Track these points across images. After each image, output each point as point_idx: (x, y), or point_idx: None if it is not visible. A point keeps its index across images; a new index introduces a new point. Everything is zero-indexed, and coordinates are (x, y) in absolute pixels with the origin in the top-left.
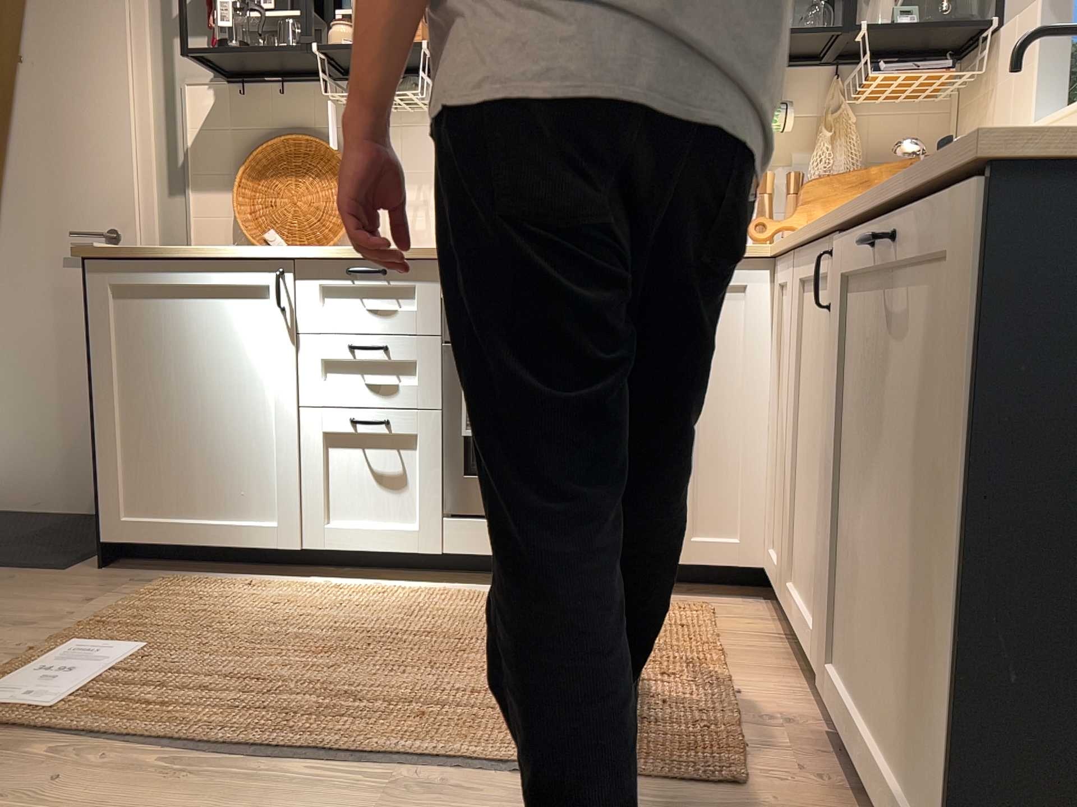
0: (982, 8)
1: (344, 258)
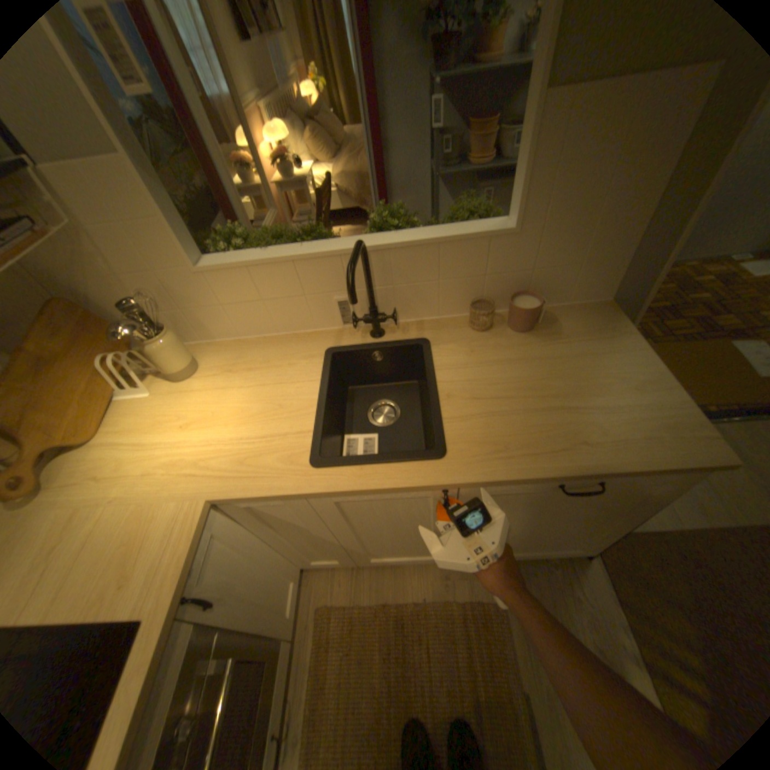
0: None
1: None
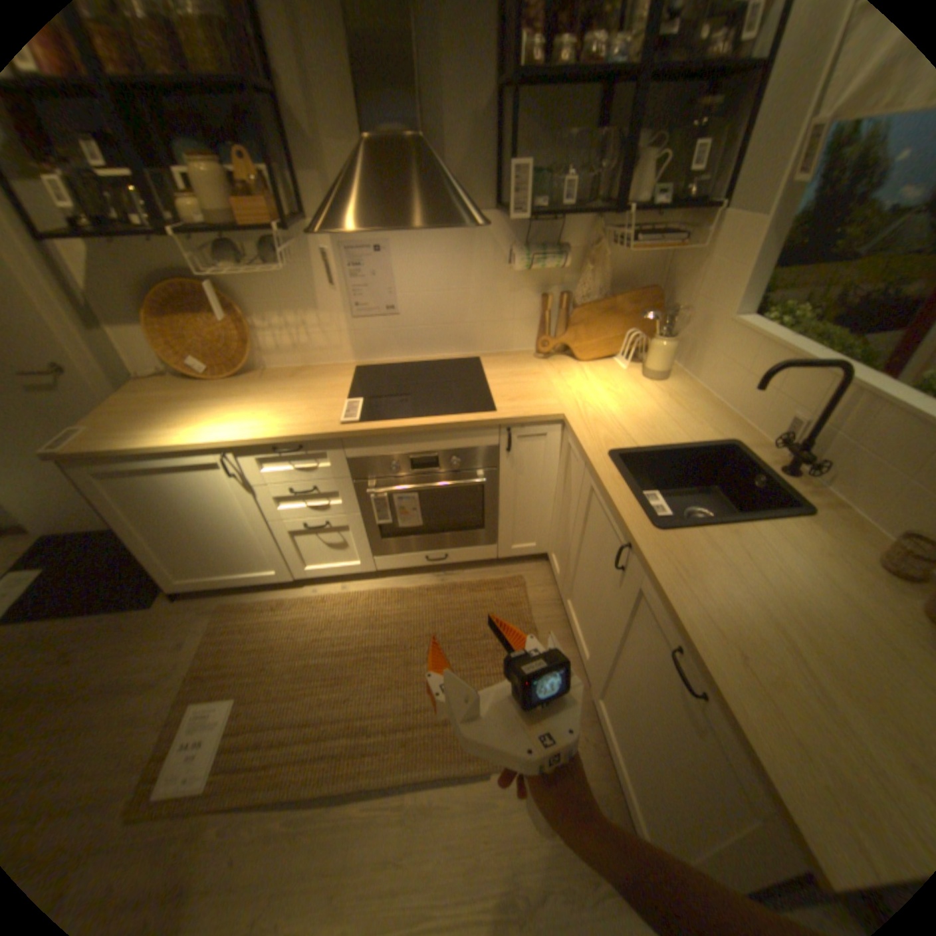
0: (717, 170)
1: (270, 441)
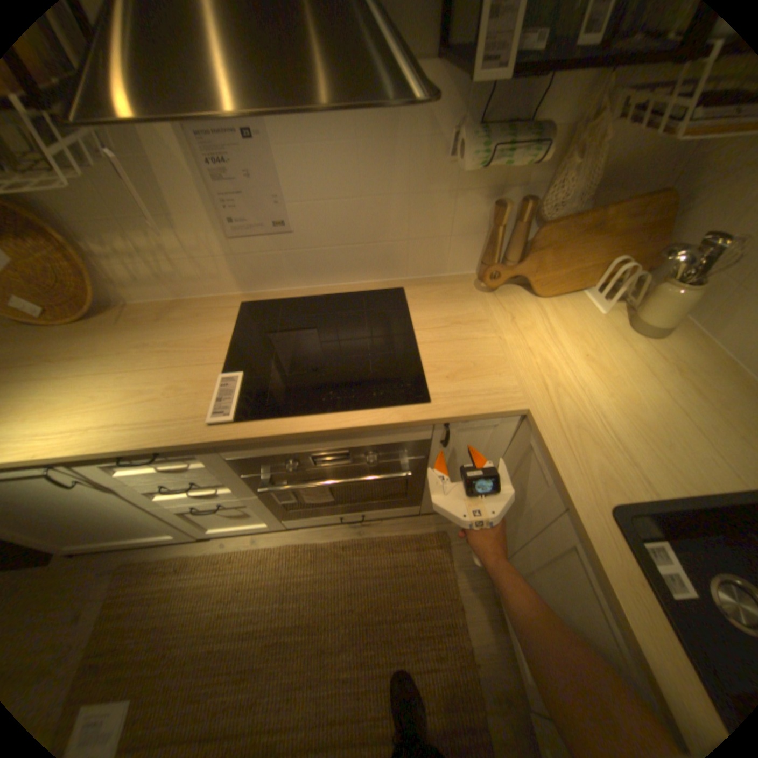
0: None
1: (106, 456)
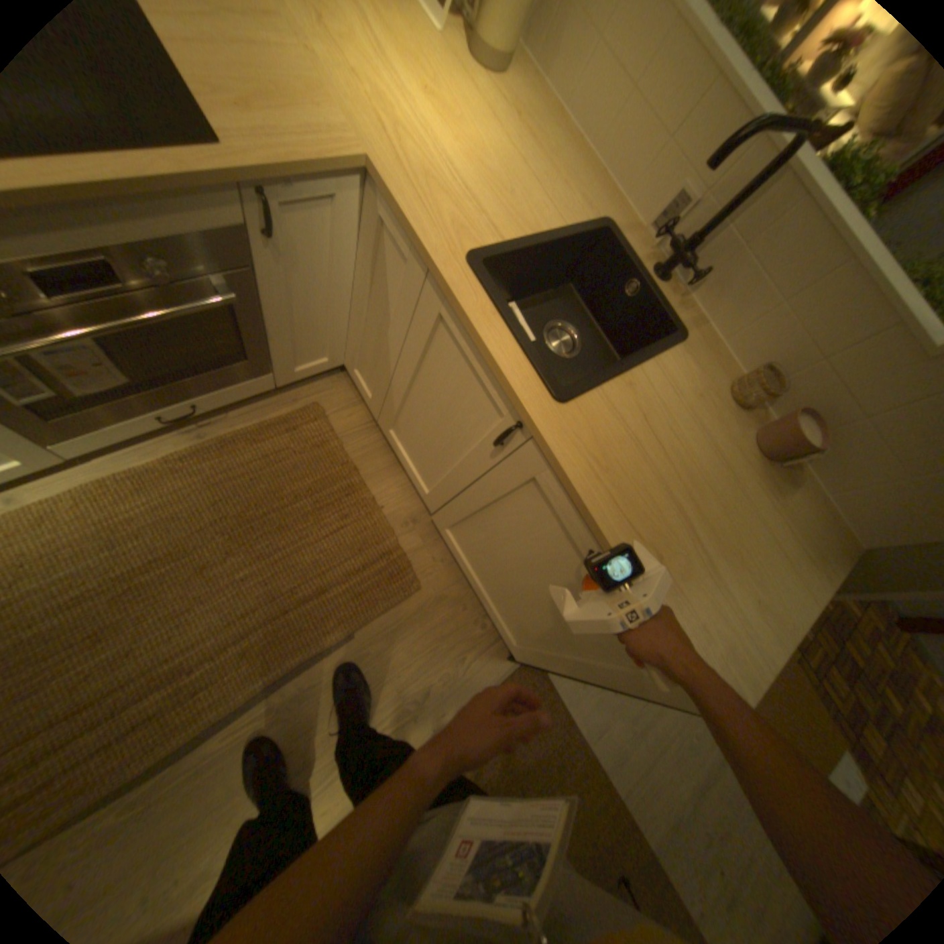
0: None
1: None
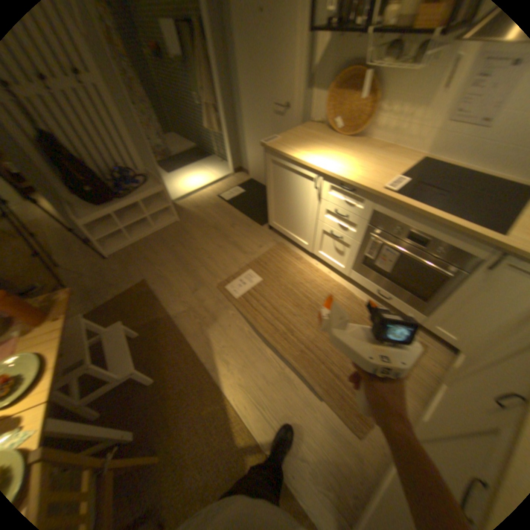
0: None
1: (341, 180)
